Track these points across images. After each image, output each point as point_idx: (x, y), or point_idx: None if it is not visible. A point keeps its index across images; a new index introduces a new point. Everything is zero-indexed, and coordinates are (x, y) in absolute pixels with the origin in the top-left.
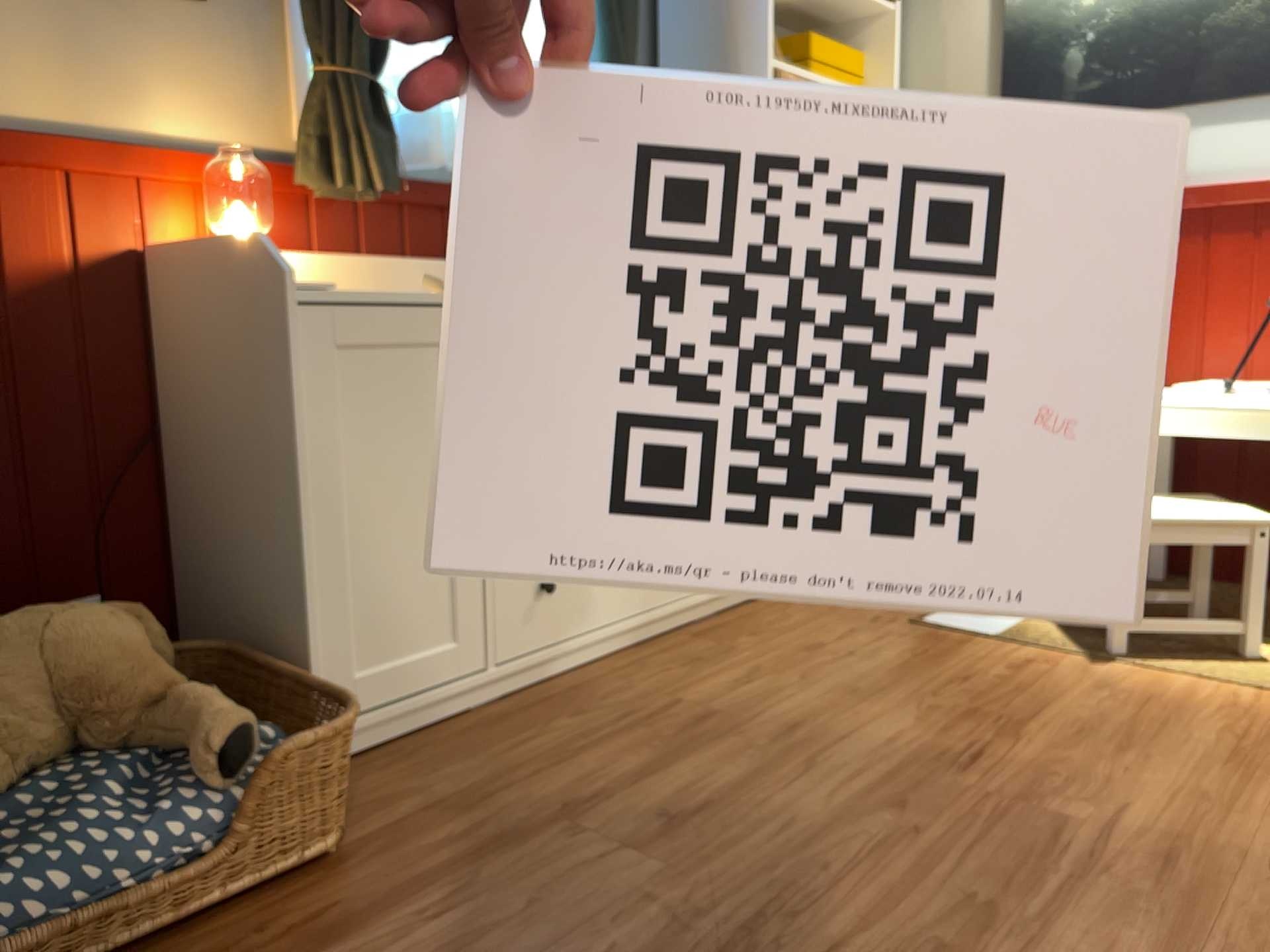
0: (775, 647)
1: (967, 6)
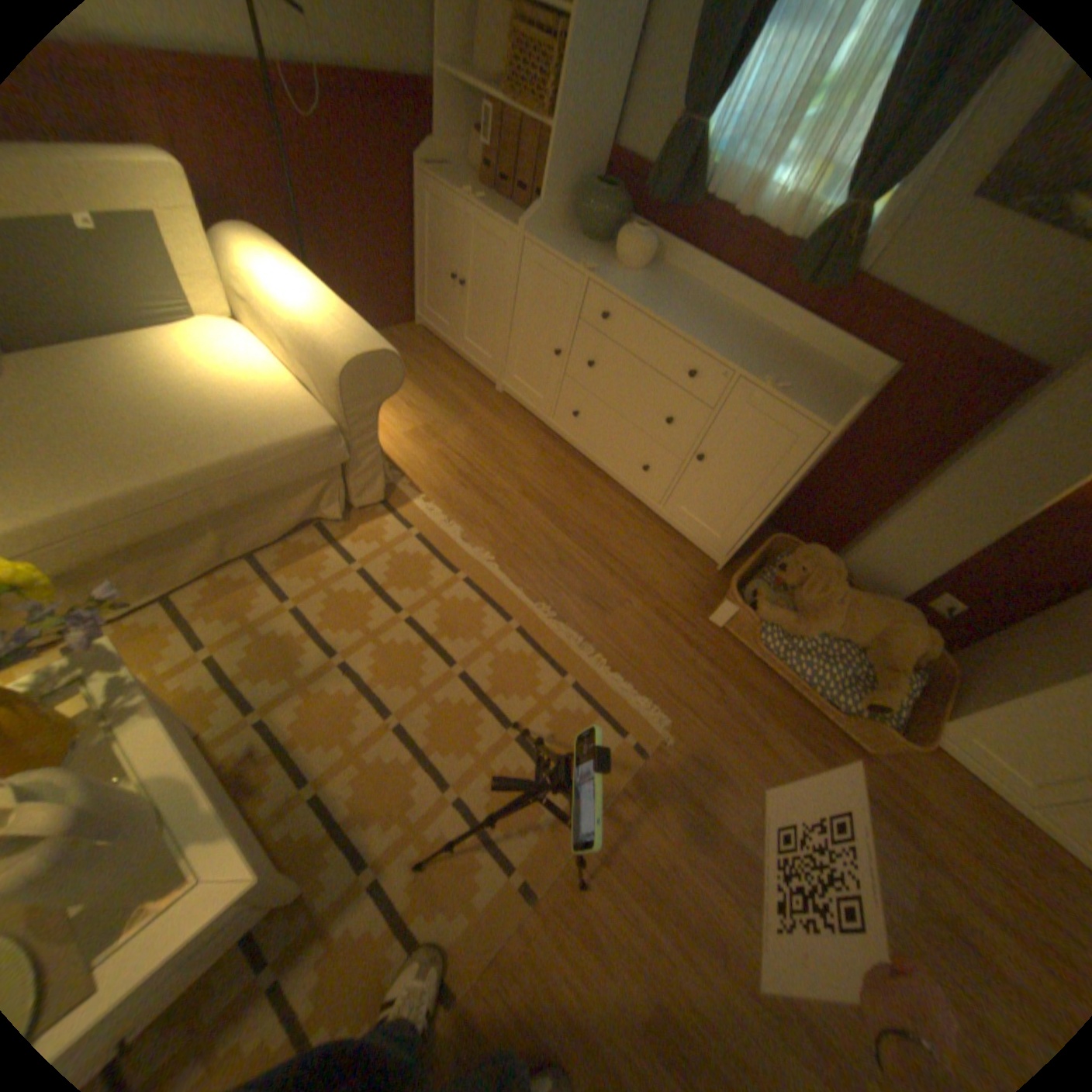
0: None
1: None
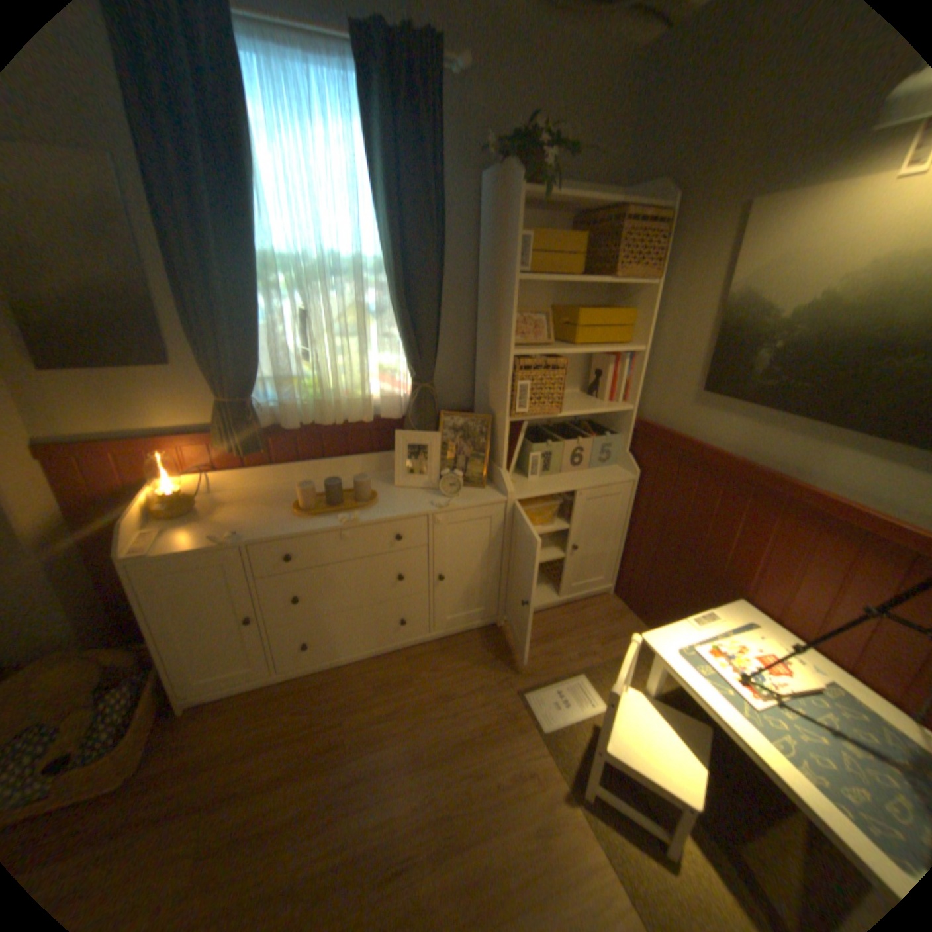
0: (429, 689)
1: (707, 291)
